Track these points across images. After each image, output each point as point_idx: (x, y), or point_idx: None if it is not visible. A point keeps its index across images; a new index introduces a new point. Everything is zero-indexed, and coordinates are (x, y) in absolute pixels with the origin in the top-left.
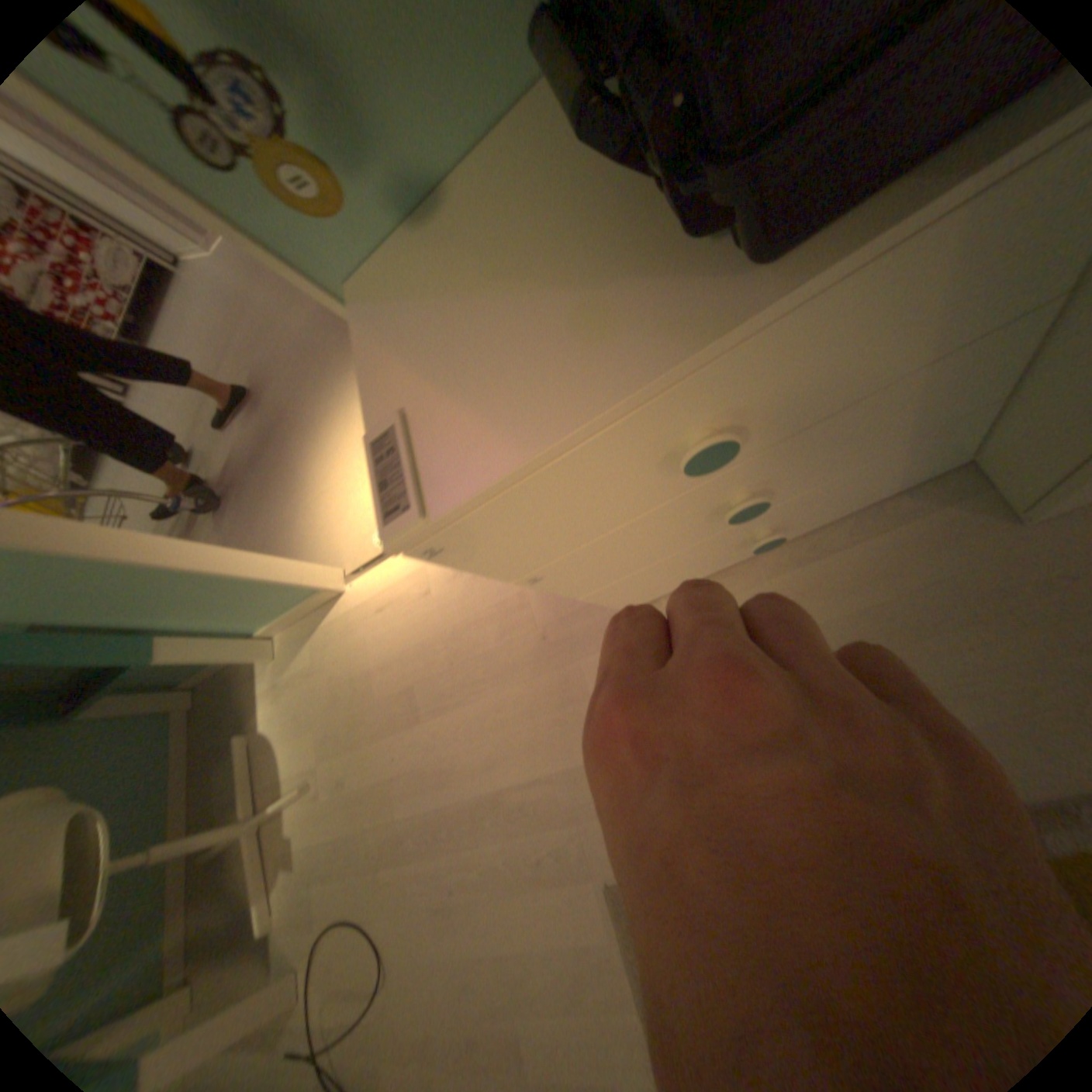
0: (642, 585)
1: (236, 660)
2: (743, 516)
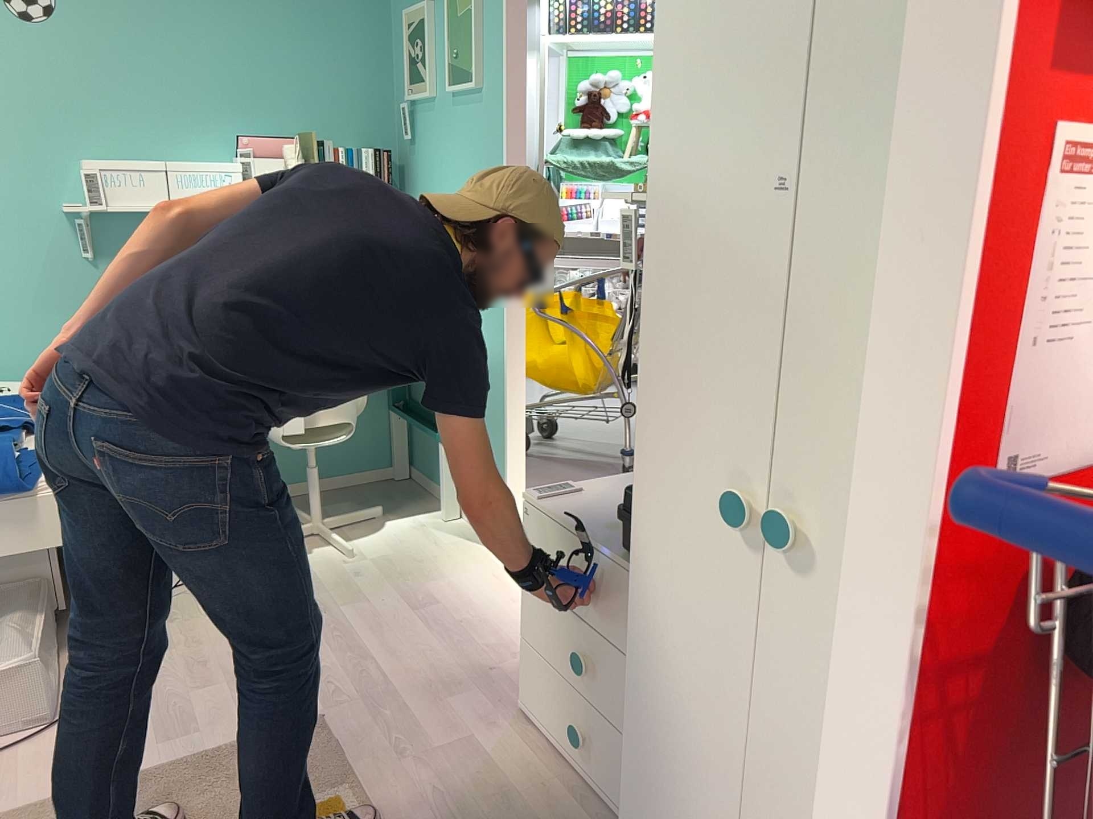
0: (536, 681)
1: (438, 500)
2: (574, 659)
